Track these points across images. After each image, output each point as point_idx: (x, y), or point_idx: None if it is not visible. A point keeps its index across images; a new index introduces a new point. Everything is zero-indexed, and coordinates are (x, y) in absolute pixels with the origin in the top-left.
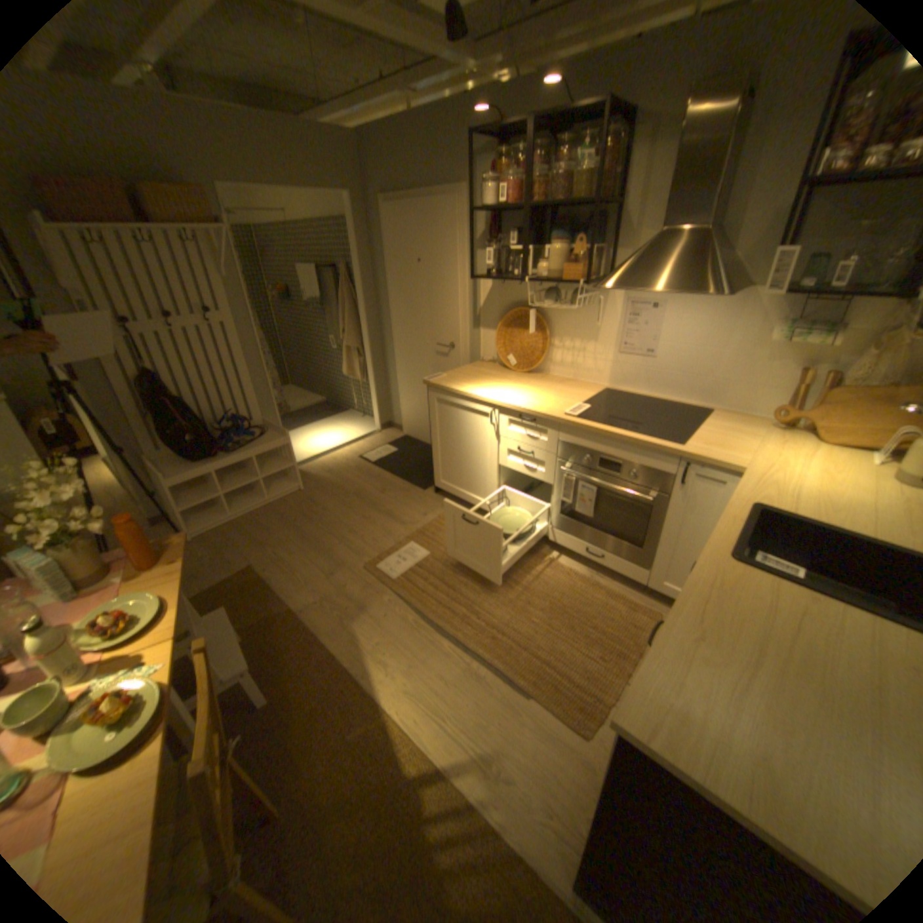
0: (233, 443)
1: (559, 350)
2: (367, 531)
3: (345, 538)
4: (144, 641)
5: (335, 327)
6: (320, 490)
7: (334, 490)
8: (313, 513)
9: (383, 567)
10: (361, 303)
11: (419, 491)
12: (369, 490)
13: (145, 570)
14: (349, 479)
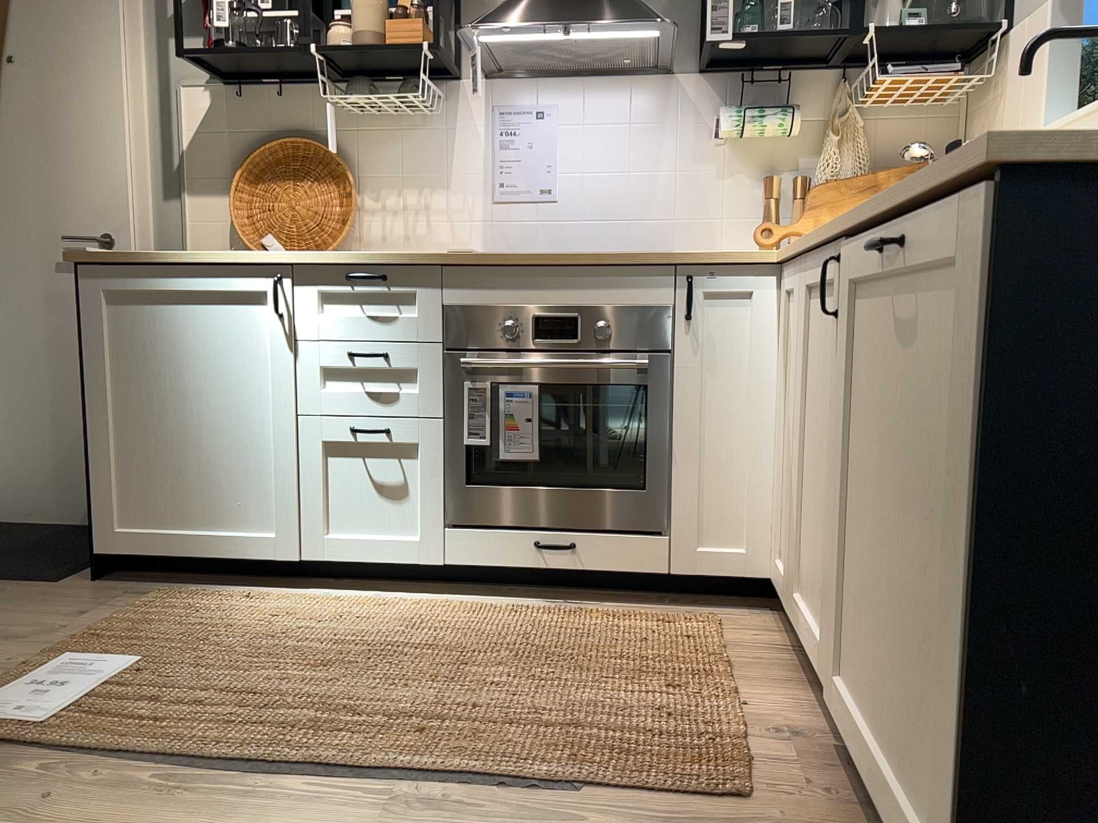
0: None
1: (376, 217)
2: None
3: None
4: None
5: None
6: None
7: None
8: None
9: None
10: None
11: (38, 586)
12: None
13: None
14: None
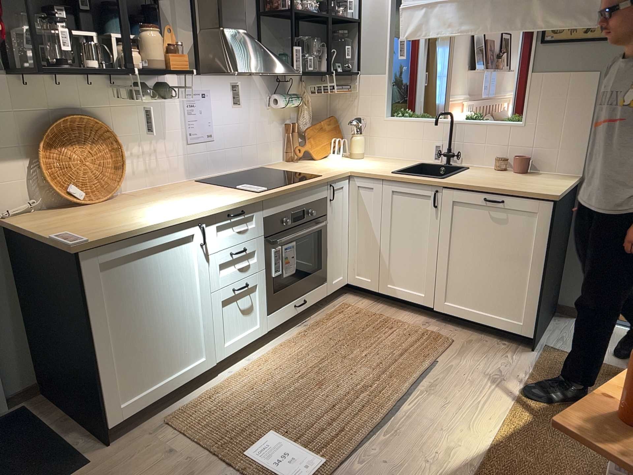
0: None
1: (129, 161)
2: None
3: None
4: None
5: None
6: None
7: None
8: None
9: None
10: None
11: (88, 470)
12: None
13: None
14: None
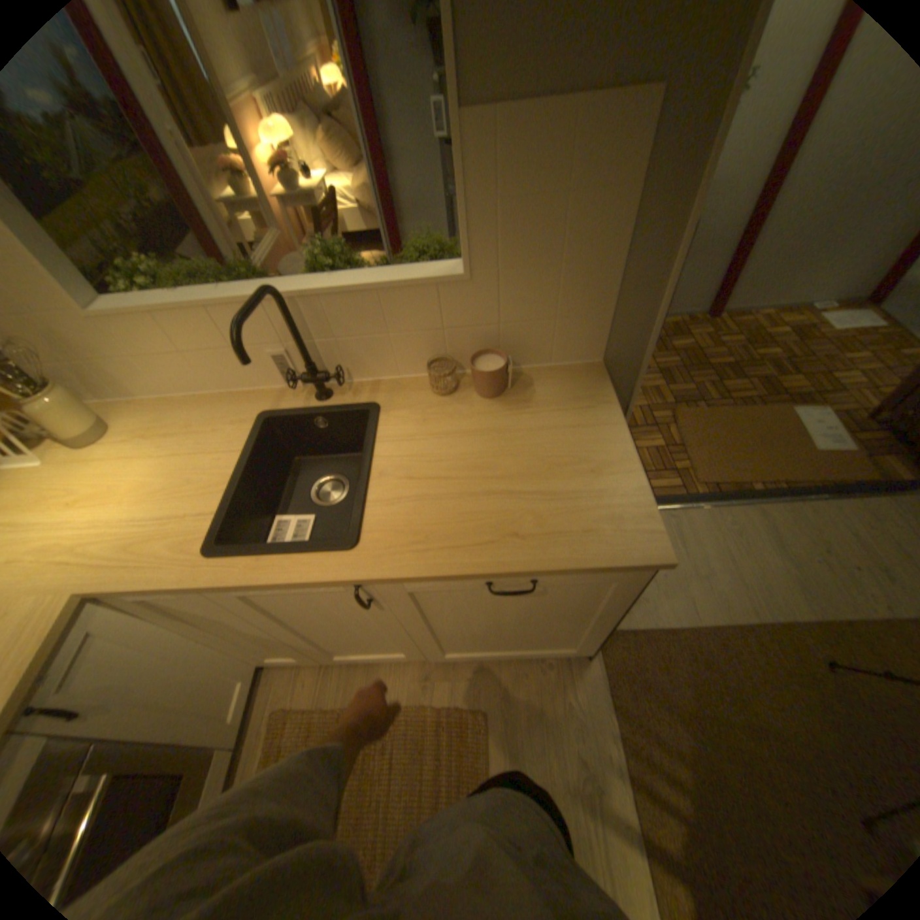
0: None
1: None
2: None
3: None
4: None
5: None
6: None
7: None
8: None
9: None
10: None
11: None
12: None
13: None
14: None
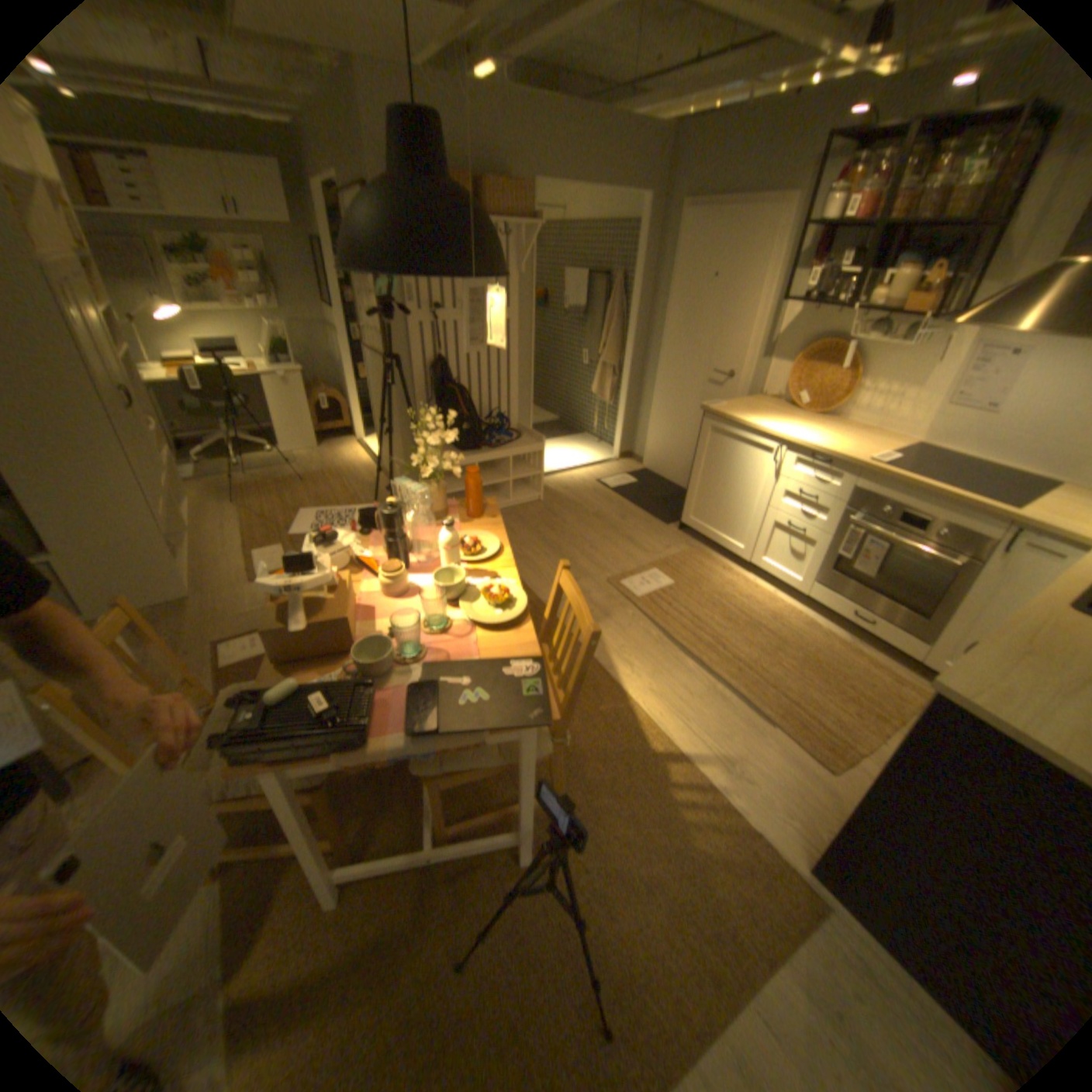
0: (492, 440)
1: (868, 393)
2: (608, 550)
3: (586, 552)
4: (495, 564)
5: (593, 340)
6: (558, 504)
7: (572, 506)
8: (553, 523)
9: (626, 584)
10: (630, 316)
11: (660, 524)
12: (608, 514)
13: (476, 518)
14: (587, 500)
